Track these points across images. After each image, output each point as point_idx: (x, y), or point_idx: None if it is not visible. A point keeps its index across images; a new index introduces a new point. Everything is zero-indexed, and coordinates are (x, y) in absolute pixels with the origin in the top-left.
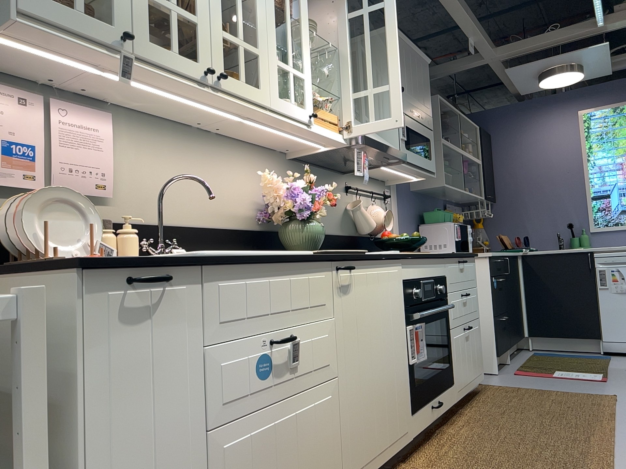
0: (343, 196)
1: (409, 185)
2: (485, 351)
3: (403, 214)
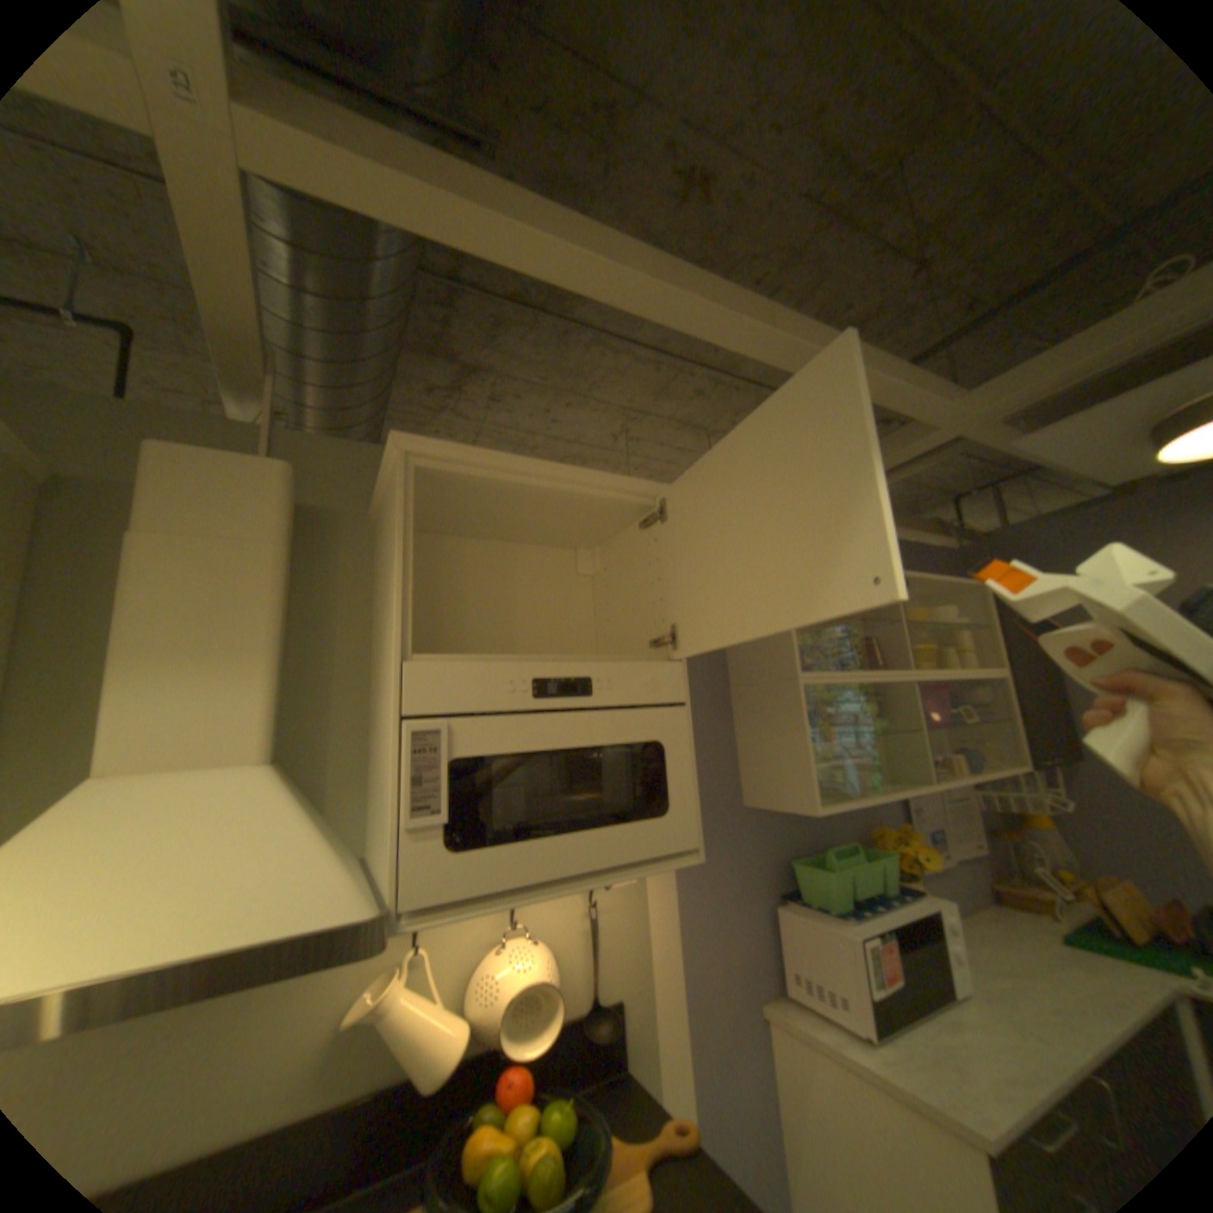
0: None
1: (733, 794)
2: None
3: (697, 892)
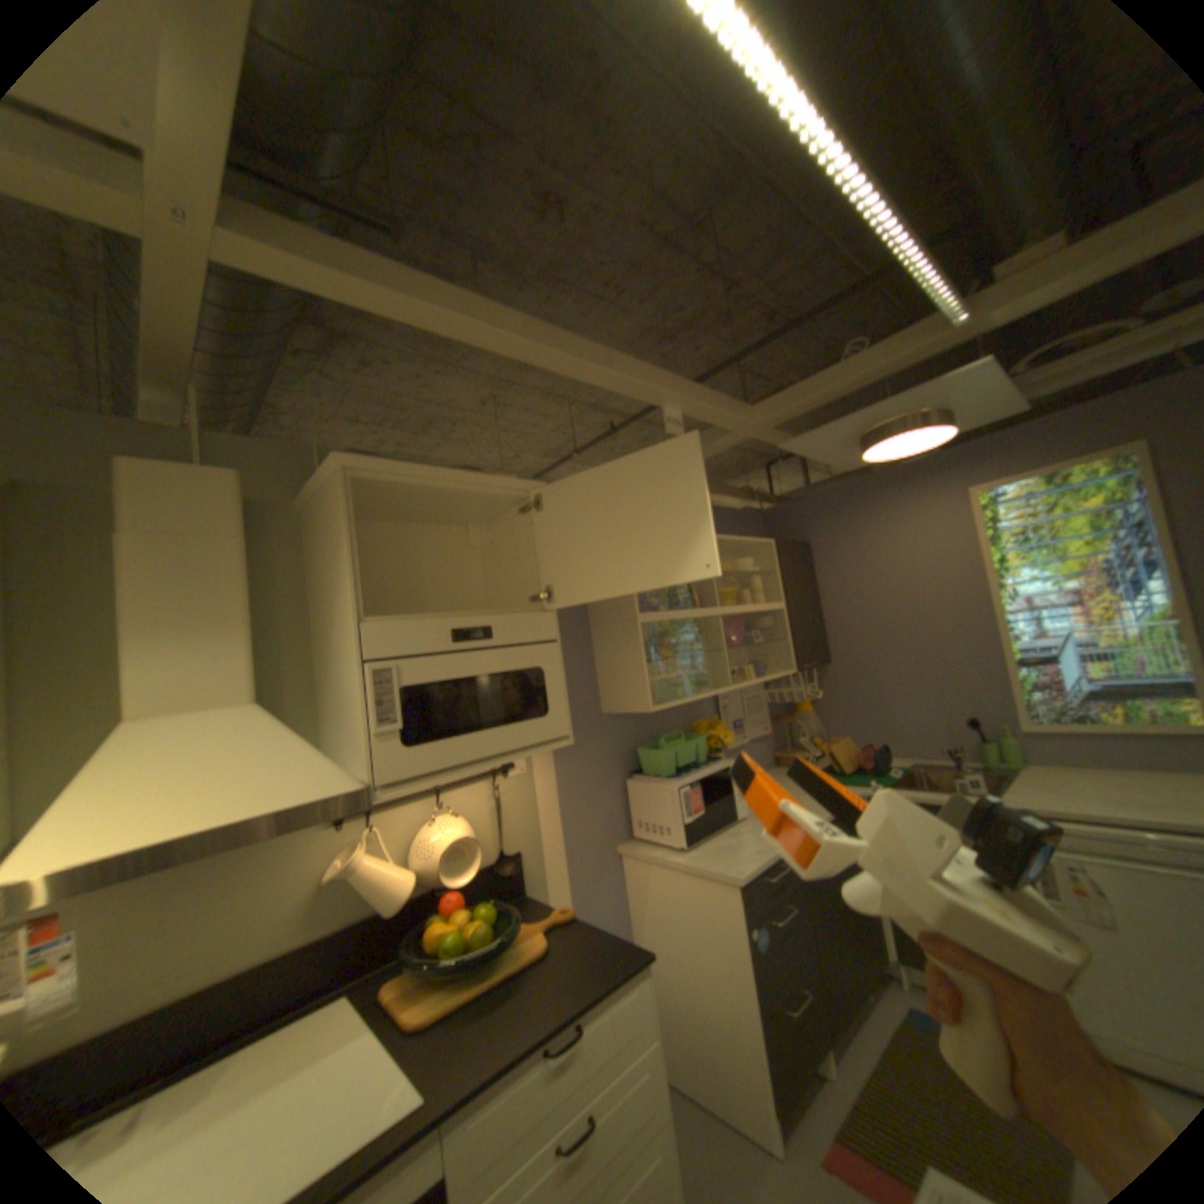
0: (315, 843)
1: (593, 705)
2: (750, 1097)
3: (569, 775)
